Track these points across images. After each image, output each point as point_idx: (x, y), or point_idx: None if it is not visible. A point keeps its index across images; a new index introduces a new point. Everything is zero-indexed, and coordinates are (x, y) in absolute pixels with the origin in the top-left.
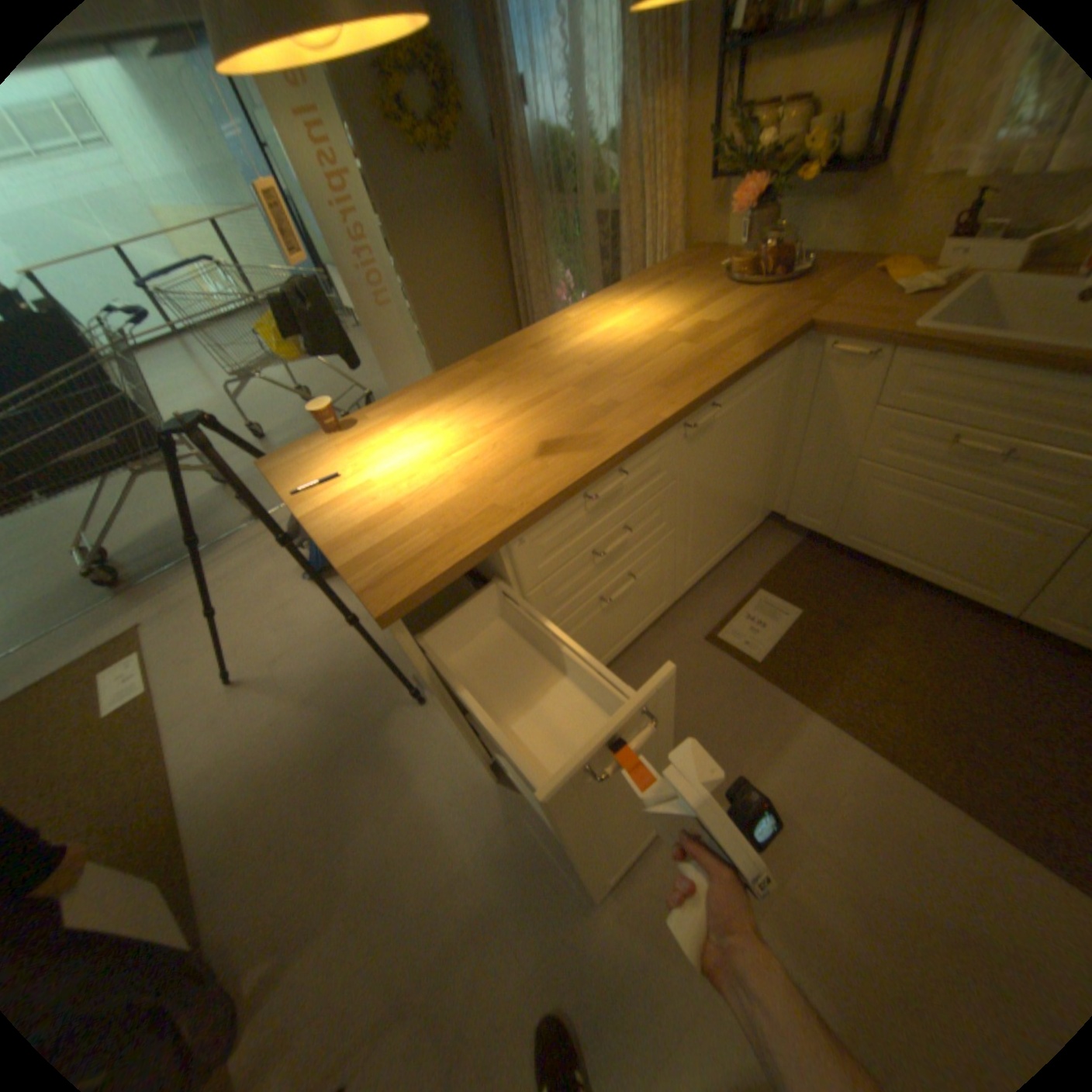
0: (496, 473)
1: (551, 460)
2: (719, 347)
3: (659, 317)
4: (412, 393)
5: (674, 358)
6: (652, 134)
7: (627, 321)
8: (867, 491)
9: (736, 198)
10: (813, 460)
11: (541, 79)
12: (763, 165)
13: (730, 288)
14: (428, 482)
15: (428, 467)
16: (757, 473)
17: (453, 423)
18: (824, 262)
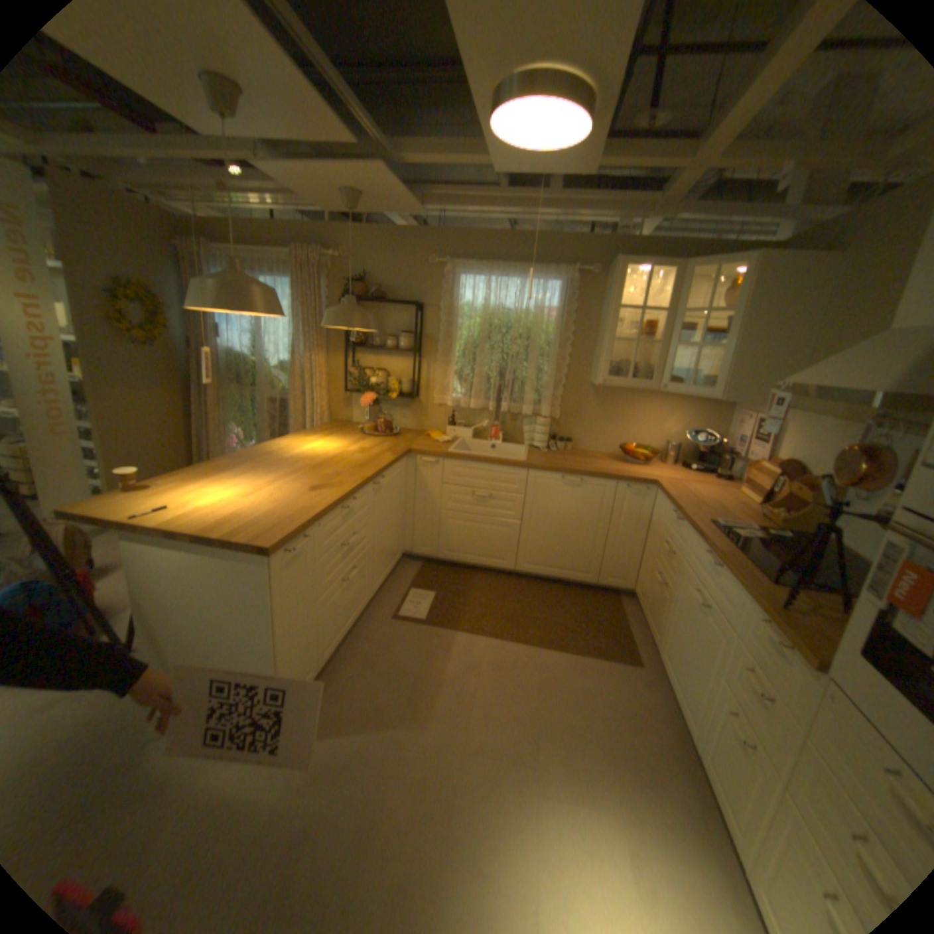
0: (293, 498)
1: (321, 491)
2: (376, 456)
3: (337, 445)
4: (188, 473)
5: (357, 459)
6: (310, 368)
7: (320, 446)
8: (446, 525)
9: (356, 402)
10: (420, 515)
11: (231, 329)
12: (370, 391)
13: (366, 437)
14: (248, 504)
15: (242, 499)
16: (397, 522)
17: (240, 483)
18: (403, 432)
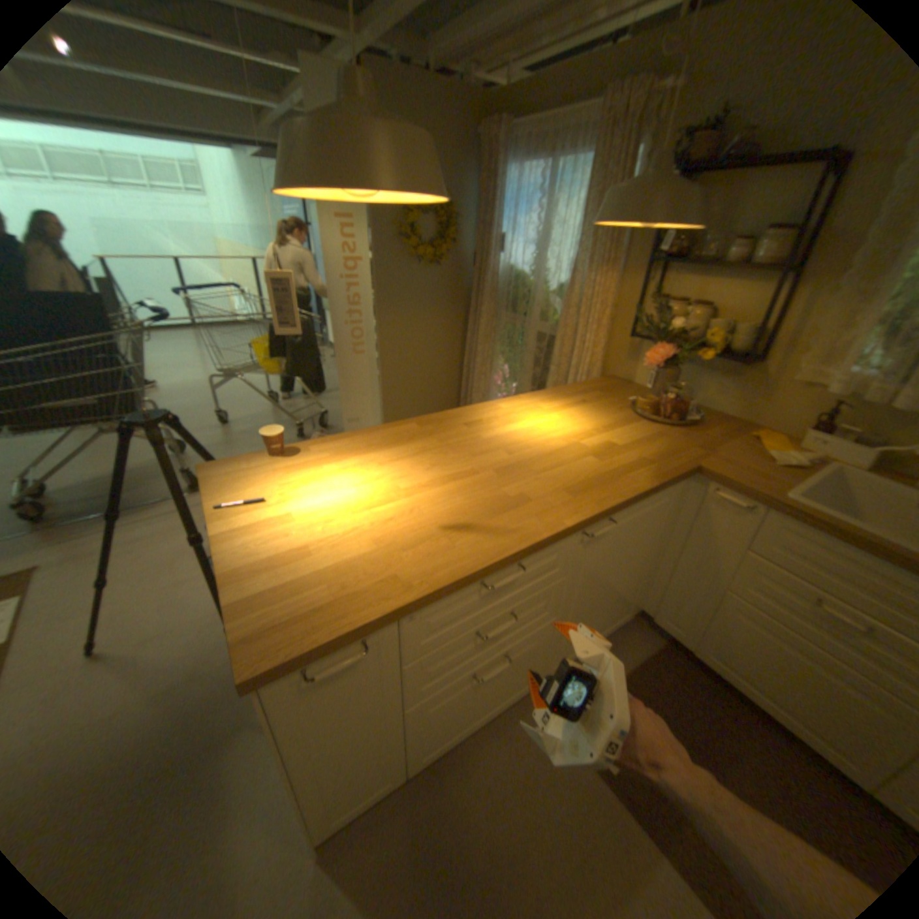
0: (406, 541)
1: (459, 541)
2: (621, 469)
3: (574, 427)
4: (355, 438)
5: (583, 469)
6: (590, 295)
7: (548, 424)
8: (732, 622)
9: (646, 353)
10: (686, 578)
11: (517, 240)
12: (671, 339)
13: (634, 419)
14: (342, 532)
15: (347, 516)
16: (636, 578)
17: (381, 477)
18: (710, 418)
